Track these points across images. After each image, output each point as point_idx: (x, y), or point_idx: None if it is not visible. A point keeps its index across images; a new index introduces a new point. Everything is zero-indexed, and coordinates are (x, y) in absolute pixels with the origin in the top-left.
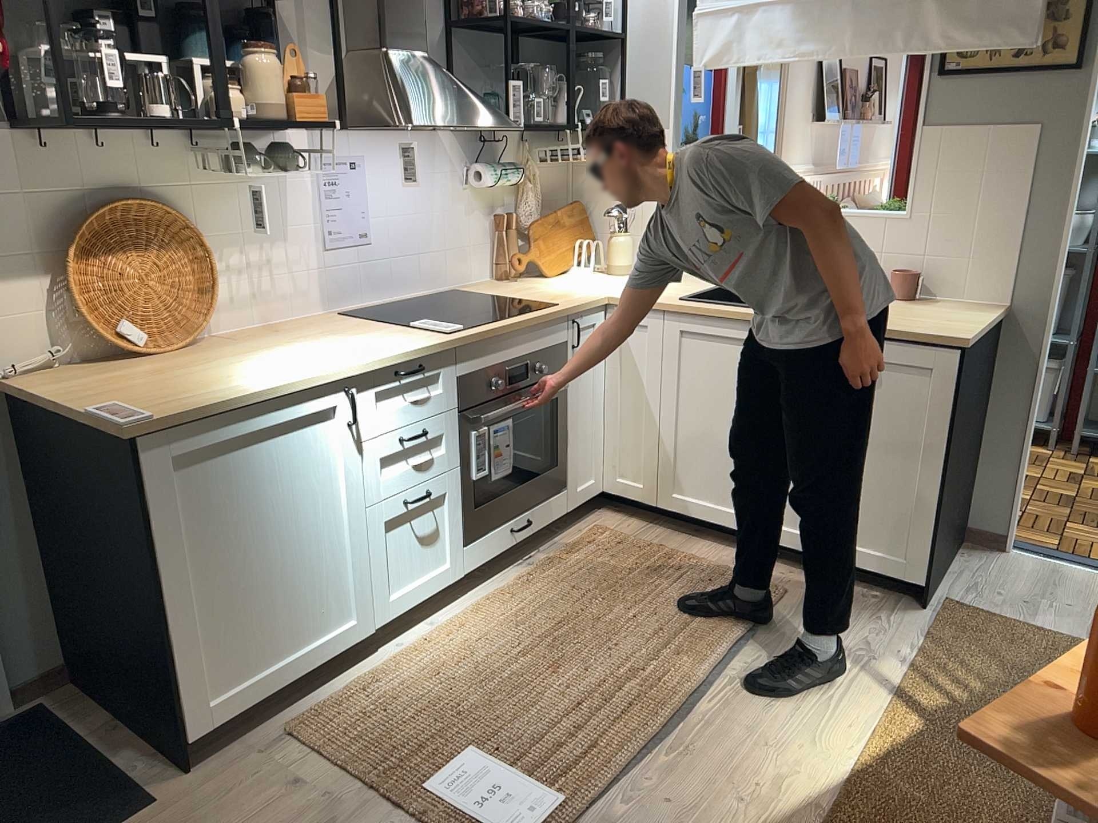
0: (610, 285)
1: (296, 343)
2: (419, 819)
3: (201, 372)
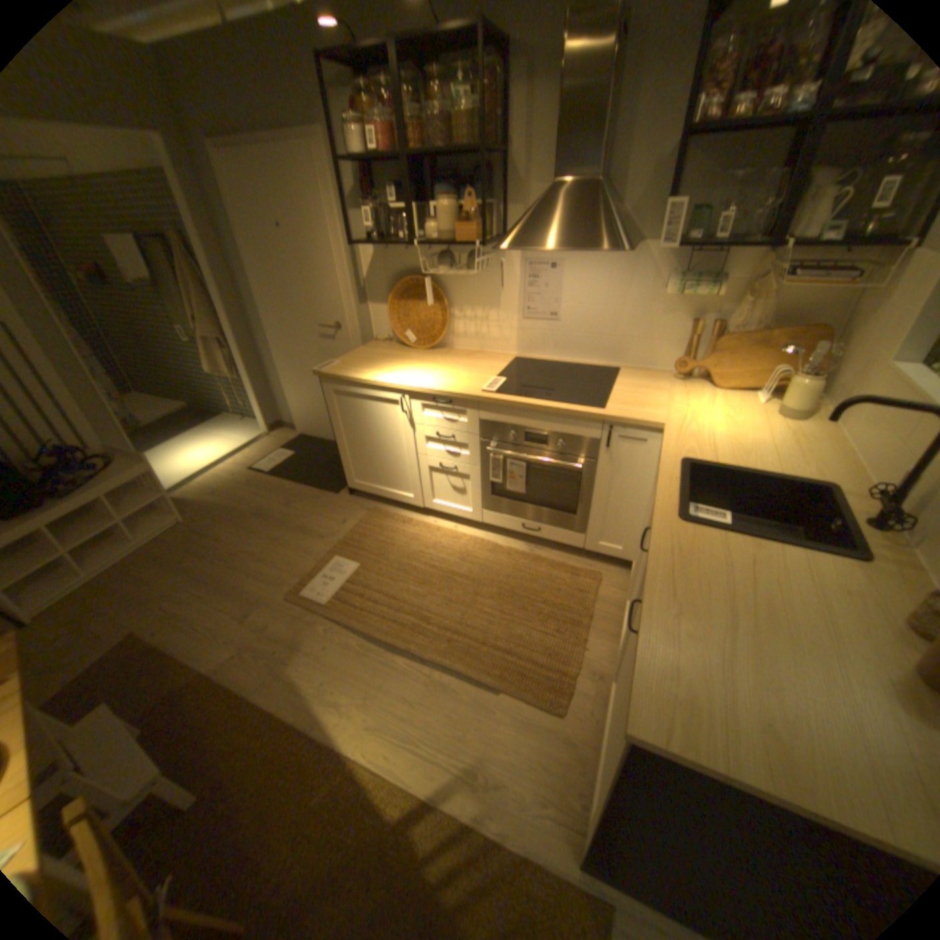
0: (716, 419)
1: (447, 365)
2: (320, 559)
3: (389, 362)
